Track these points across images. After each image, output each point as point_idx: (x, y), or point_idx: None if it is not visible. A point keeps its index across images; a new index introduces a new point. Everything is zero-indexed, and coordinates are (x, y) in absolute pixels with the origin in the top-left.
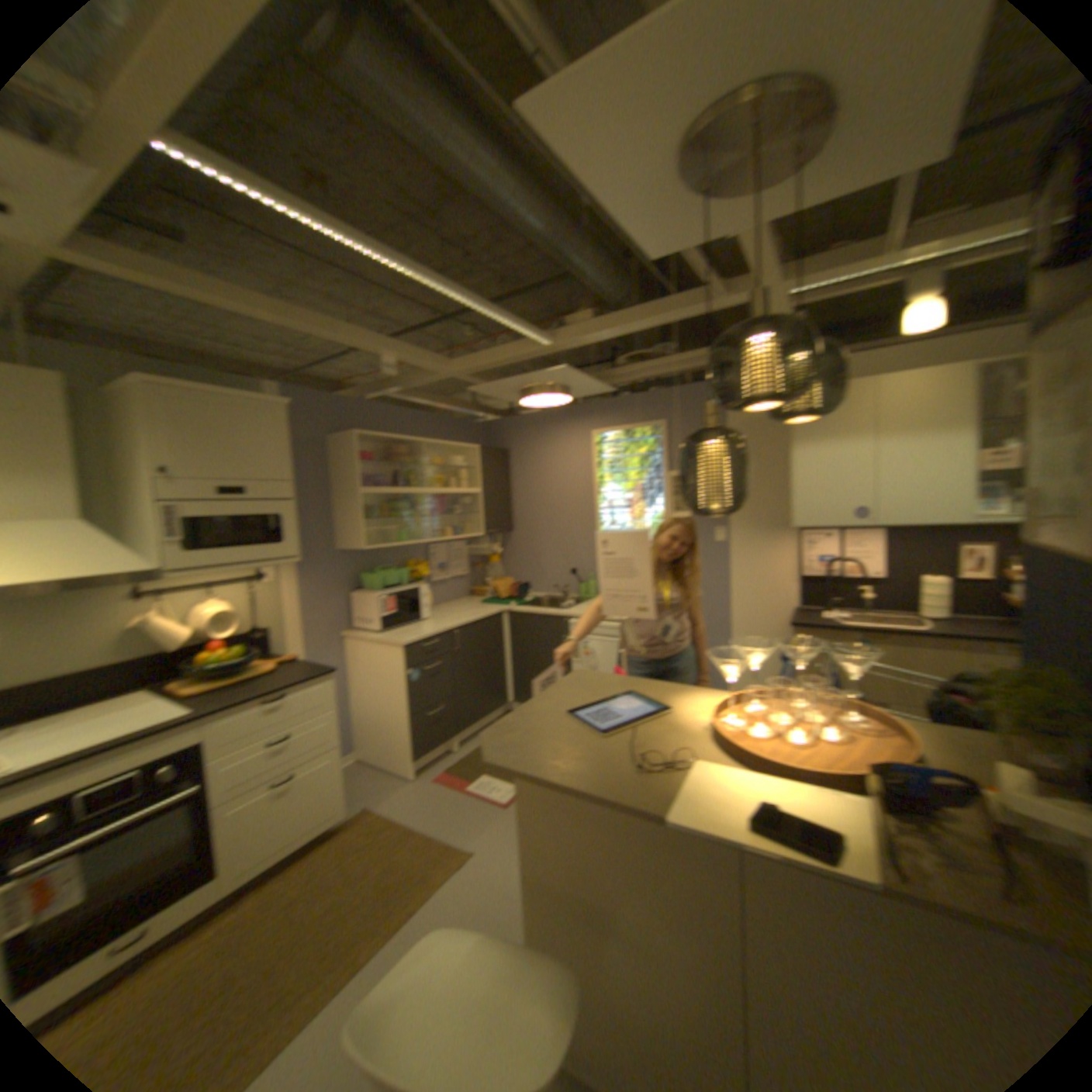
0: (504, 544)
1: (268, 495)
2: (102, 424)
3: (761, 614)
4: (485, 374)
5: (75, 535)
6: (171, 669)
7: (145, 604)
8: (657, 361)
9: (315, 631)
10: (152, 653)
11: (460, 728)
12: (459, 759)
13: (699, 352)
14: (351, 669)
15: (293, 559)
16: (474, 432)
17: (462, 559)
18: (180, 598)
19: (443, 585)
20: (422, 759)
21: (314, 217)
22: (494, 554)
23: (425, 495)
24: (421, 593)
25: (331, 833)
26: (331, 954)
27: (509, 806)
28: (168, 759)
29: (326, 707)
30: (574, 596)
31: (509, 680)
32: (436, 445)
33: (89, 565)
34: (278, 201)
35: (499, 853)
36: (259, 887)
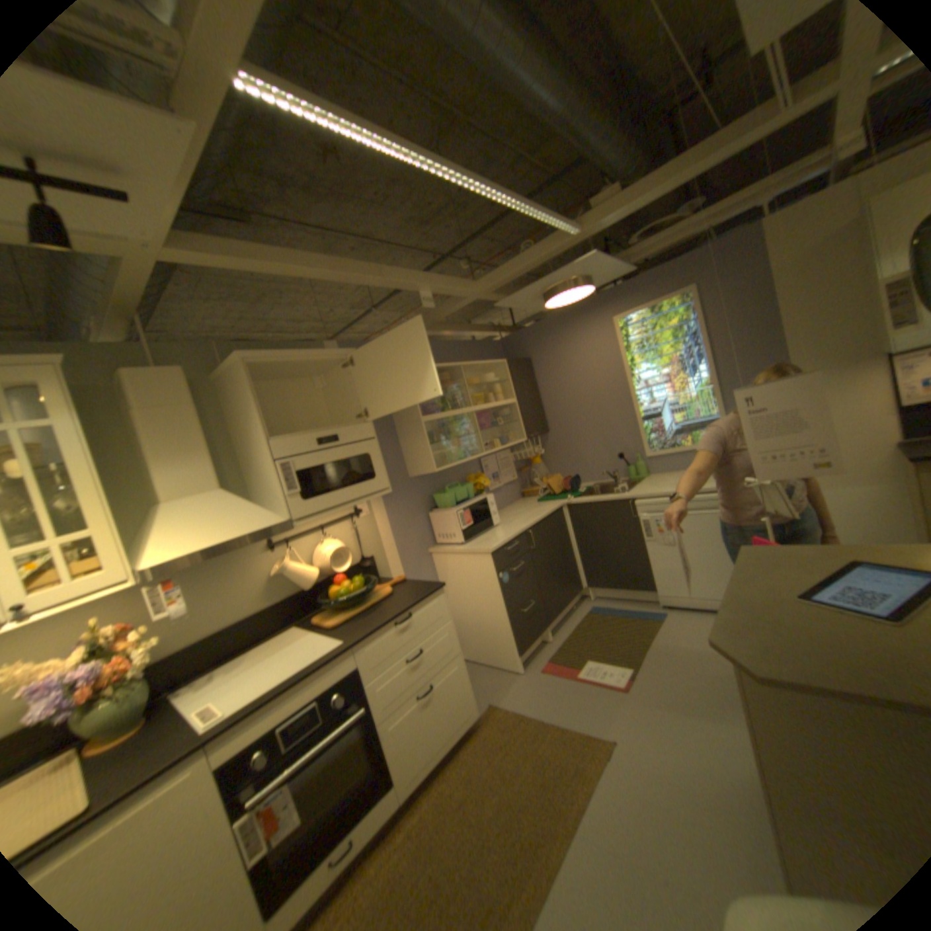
0: (543, 445)
1: (358, 438)
2: (219, 405)
3: (853, 457)
4: (506, 288)
5: (223, 502)
6: (311, 604)
7: (281, 551)
8: (681, 224)
9: (410, 551)
10: (295, 593)
11: (552, 619)
12: (559, 648)
13: (731, 199)
14: (445, 580)
15: (387, 491)
16: (495, 349)
17: (510, 466)
18: (305, 542)
19: (499, 493)
20: (526, 653)
21: (377, 135)
22: (536, 456)
23: (474, 413)
24: (490, 502)
25: (471, 731)
26: (522, 857)
27: (630, 690)
28: (338, 687)
29: (446, 619)
30: (624, 479)
31: (581, 568)
32: (472, 366)
33: (240, 526)
34: (345, 125)
35: (645, 741)
36: (428, 788)
